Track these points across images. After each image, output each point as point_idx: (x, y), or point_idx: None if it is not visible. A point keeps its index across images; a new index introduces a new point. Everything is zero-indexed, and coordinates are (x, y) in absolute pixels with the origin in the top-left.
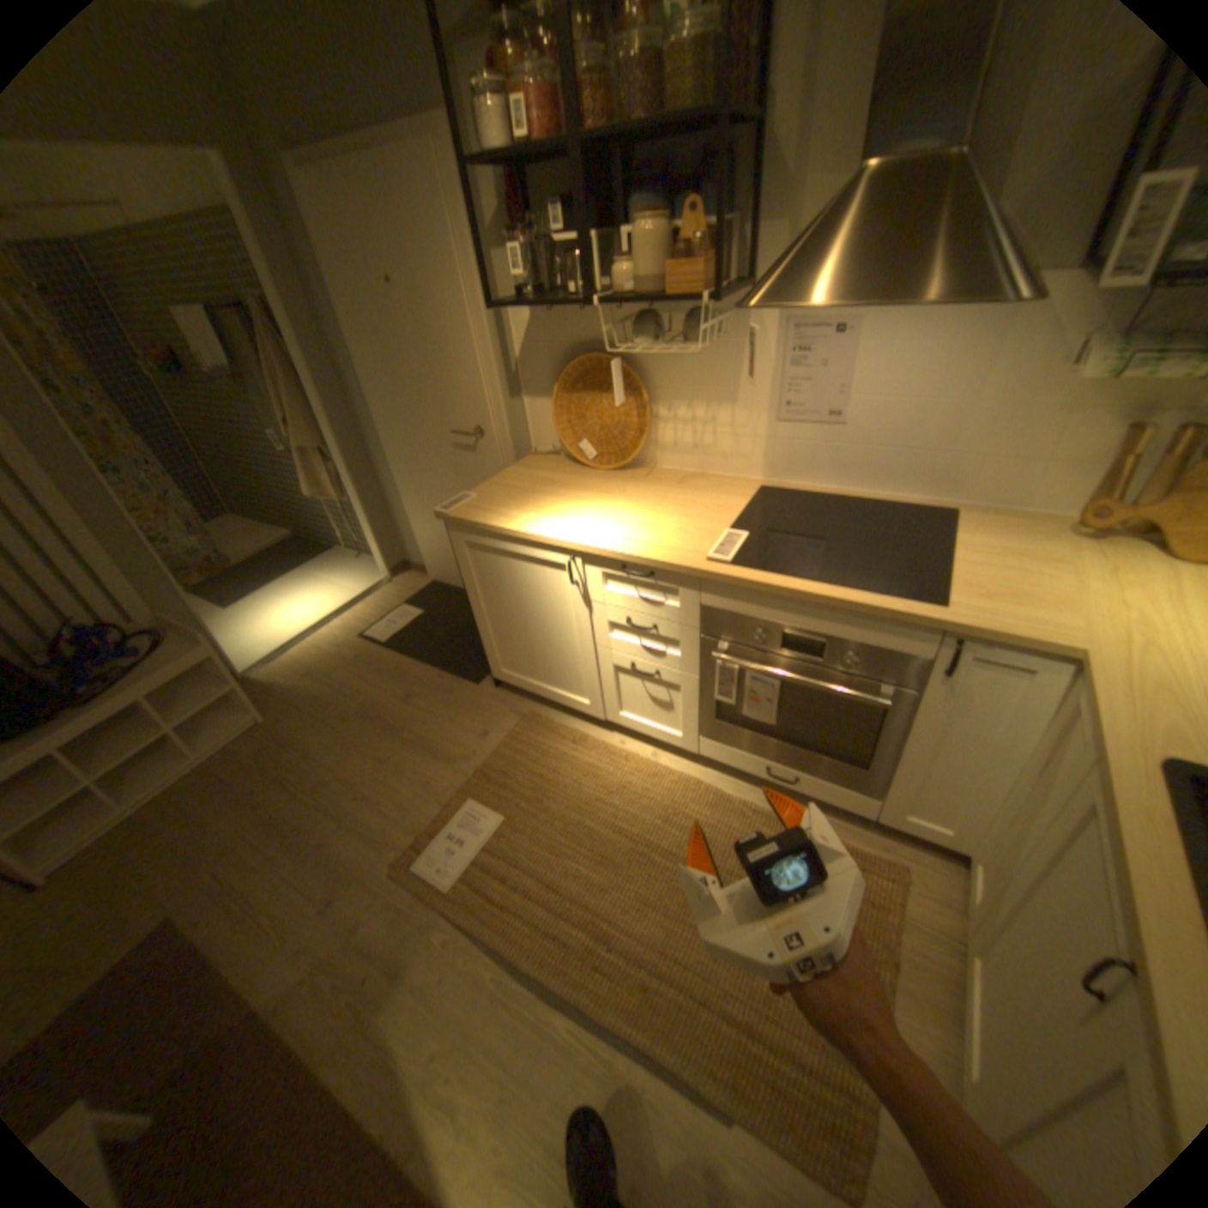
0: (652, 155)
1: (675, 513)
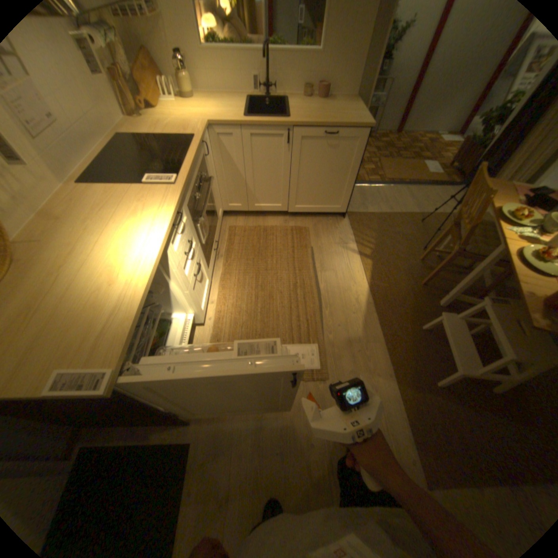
0: None
1: (114, 206)
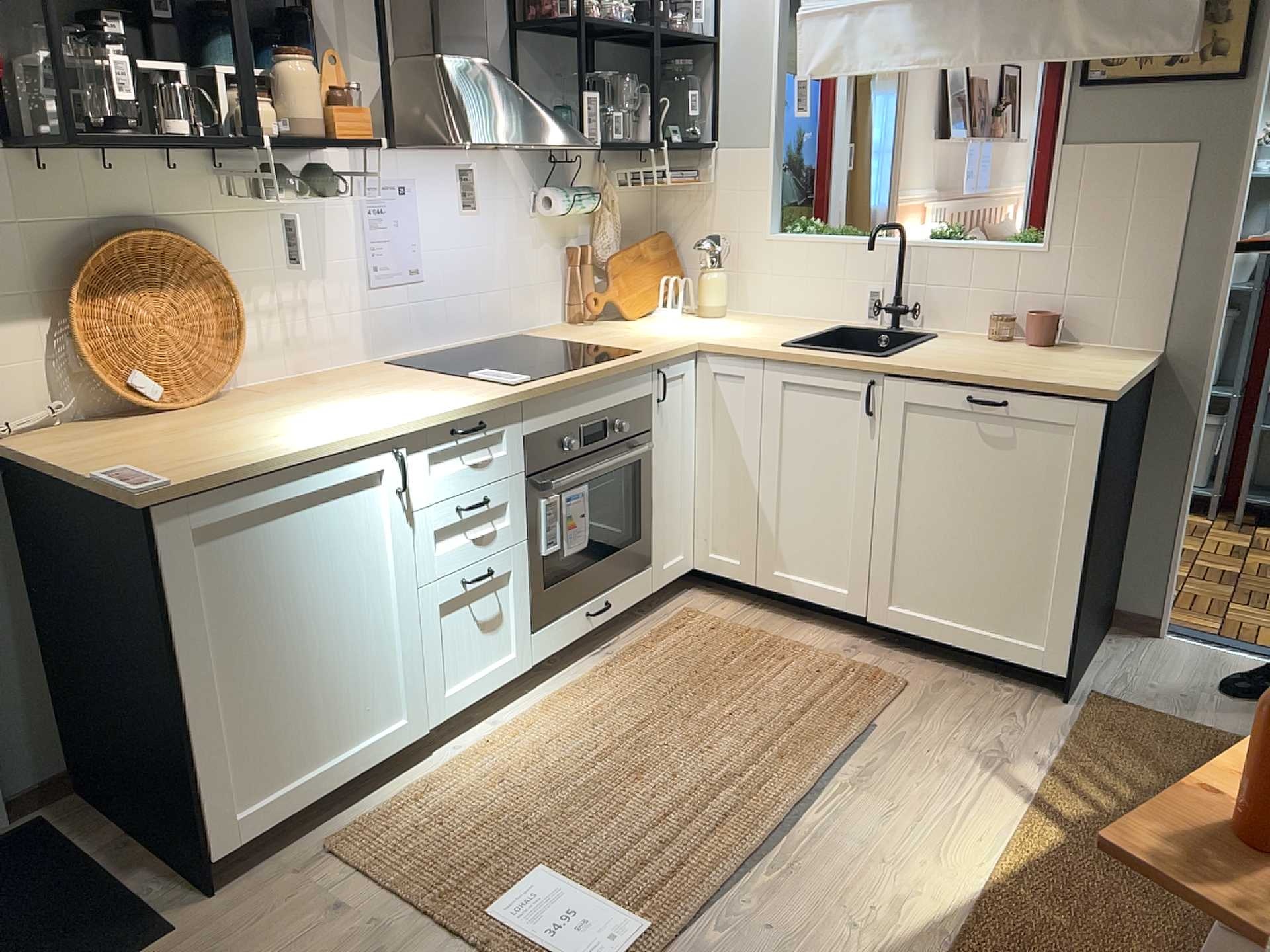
0: (196, 1)
1: (395, 389)
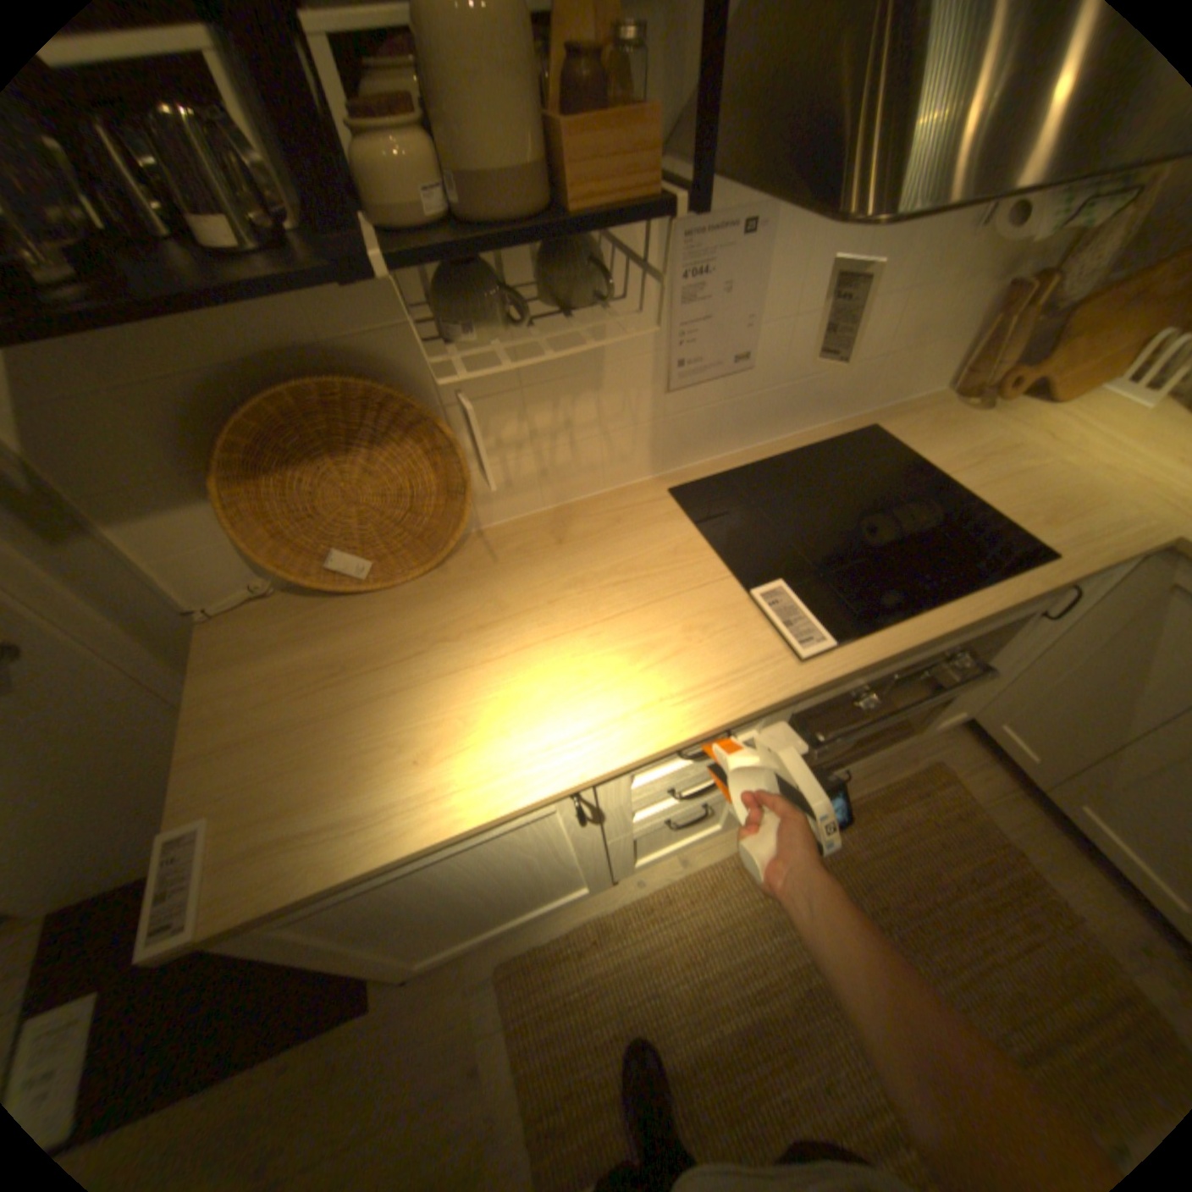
0: None
1: (641, 599)
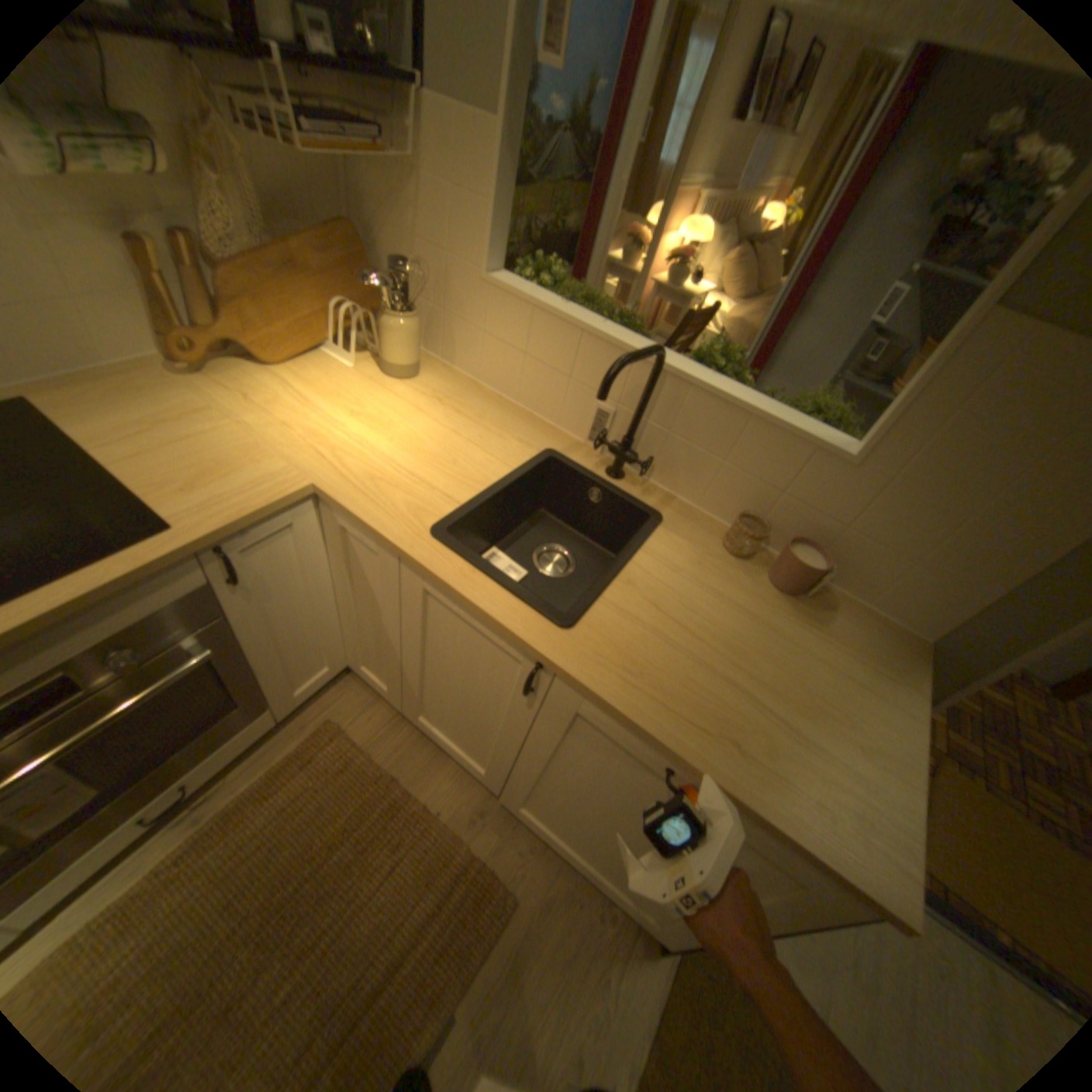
0: None
1: None
